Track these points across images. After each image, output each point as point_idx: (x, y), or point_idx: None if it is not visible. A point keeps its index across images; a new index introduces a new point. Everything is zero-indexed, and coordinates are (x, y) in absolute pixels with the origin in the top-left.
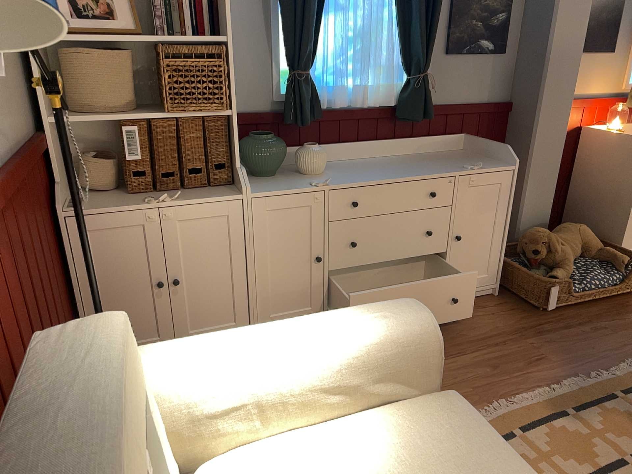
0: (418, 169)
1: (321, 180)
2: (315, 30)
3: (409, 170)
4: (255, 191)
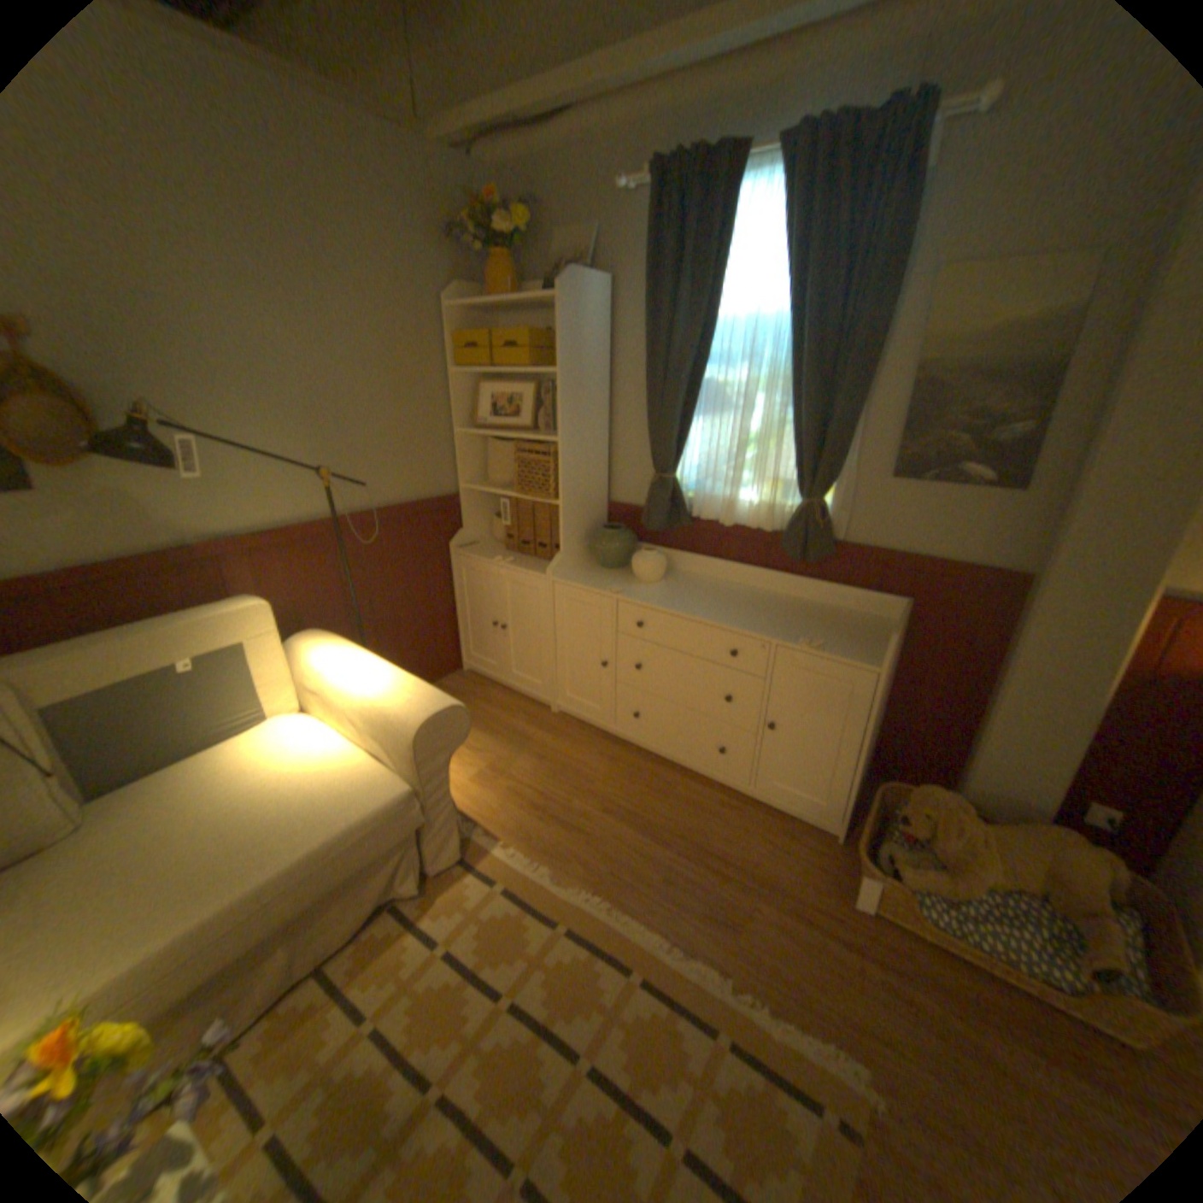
0: (748, 617)
1: (617, 588)
2: (681, 433)
3: (735, 614)
4: (563, 577)
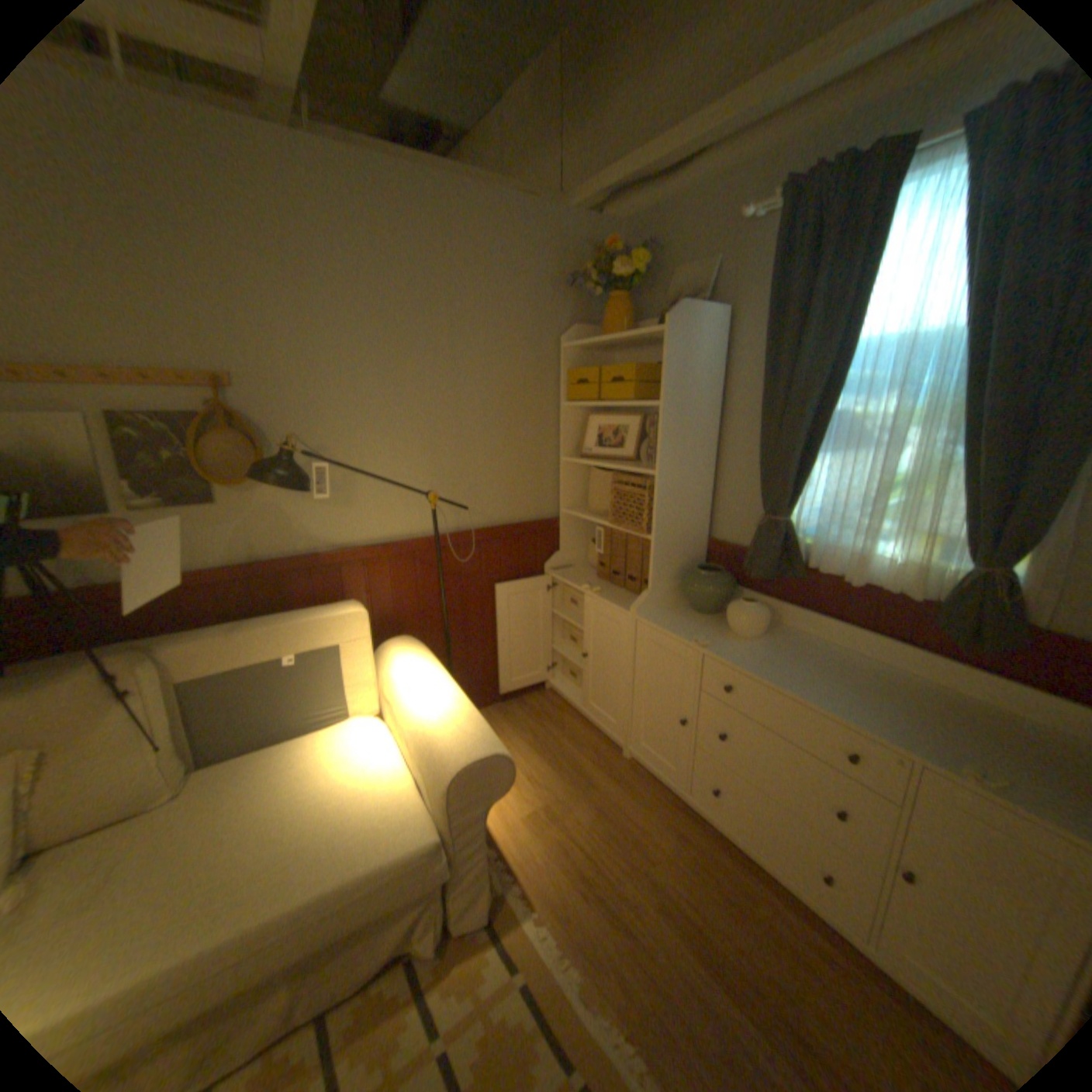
0: (881, 712)
1: (706, 641)
2: (802, 471)
3: (862, 704)
4: (648, 617)
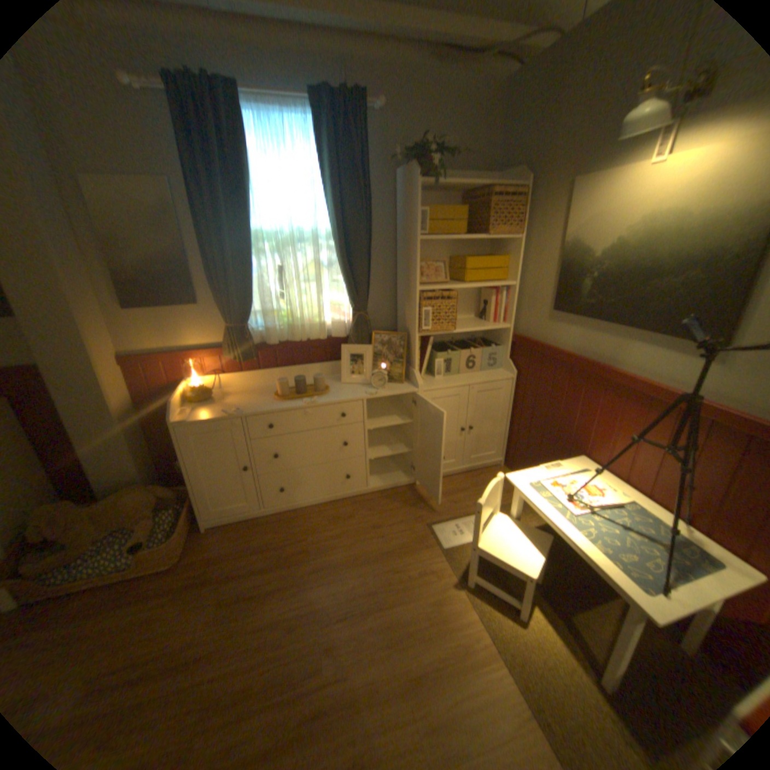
0: None
1: None
2: None
3: None
4: None
